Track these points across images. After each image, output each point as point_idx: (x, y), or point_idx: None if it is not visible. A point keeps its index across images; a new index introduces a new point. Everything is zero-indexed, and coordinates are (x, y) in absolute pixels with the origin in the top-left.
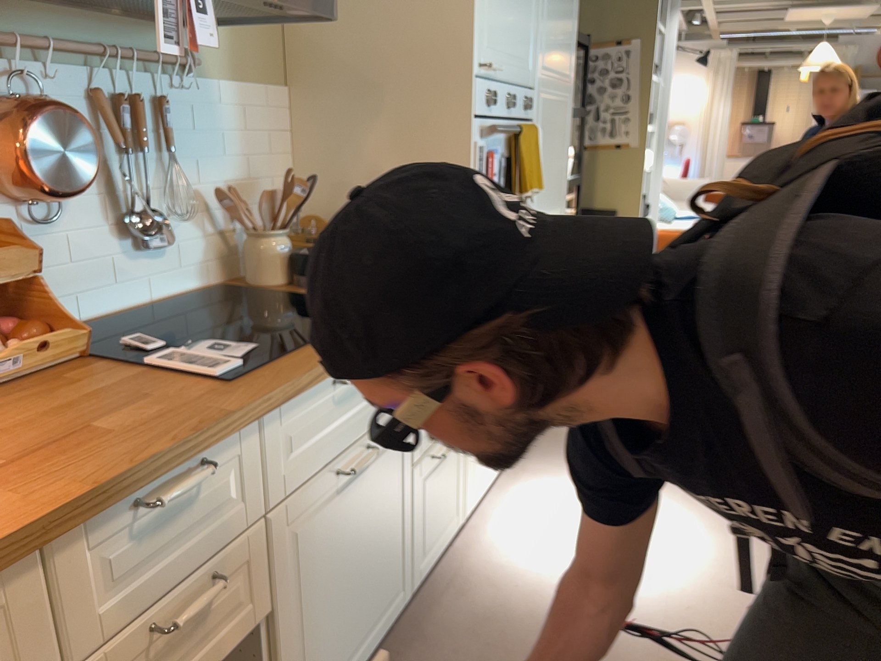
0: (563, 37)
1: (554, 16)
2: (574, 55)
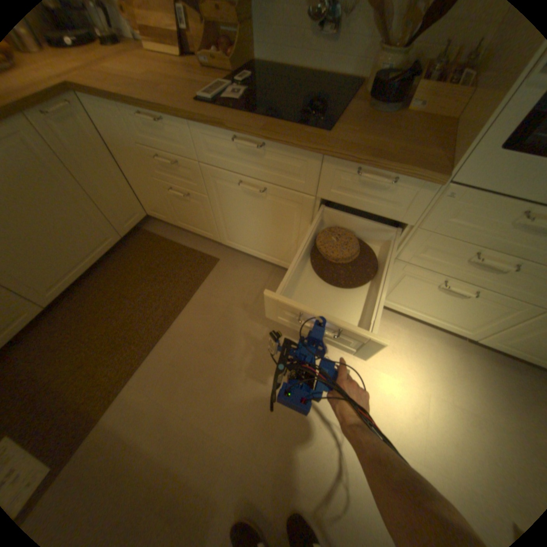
0: None
1: None
2: None
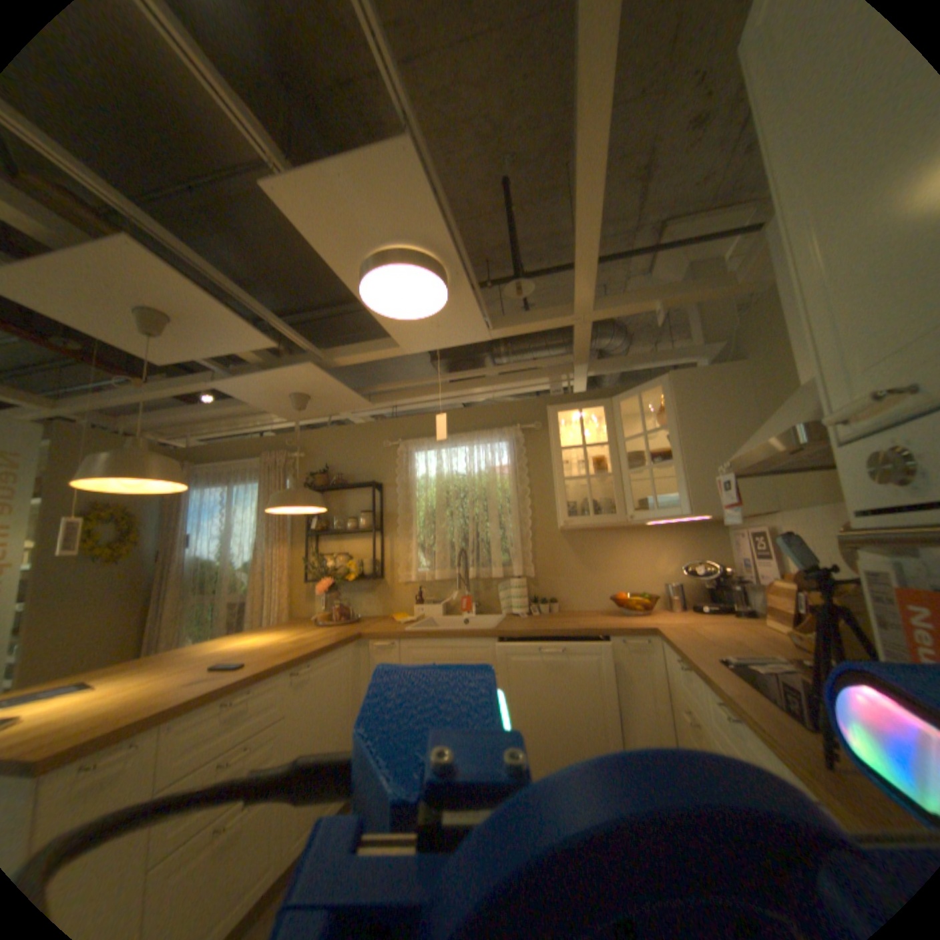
0: None
1: None
2: None
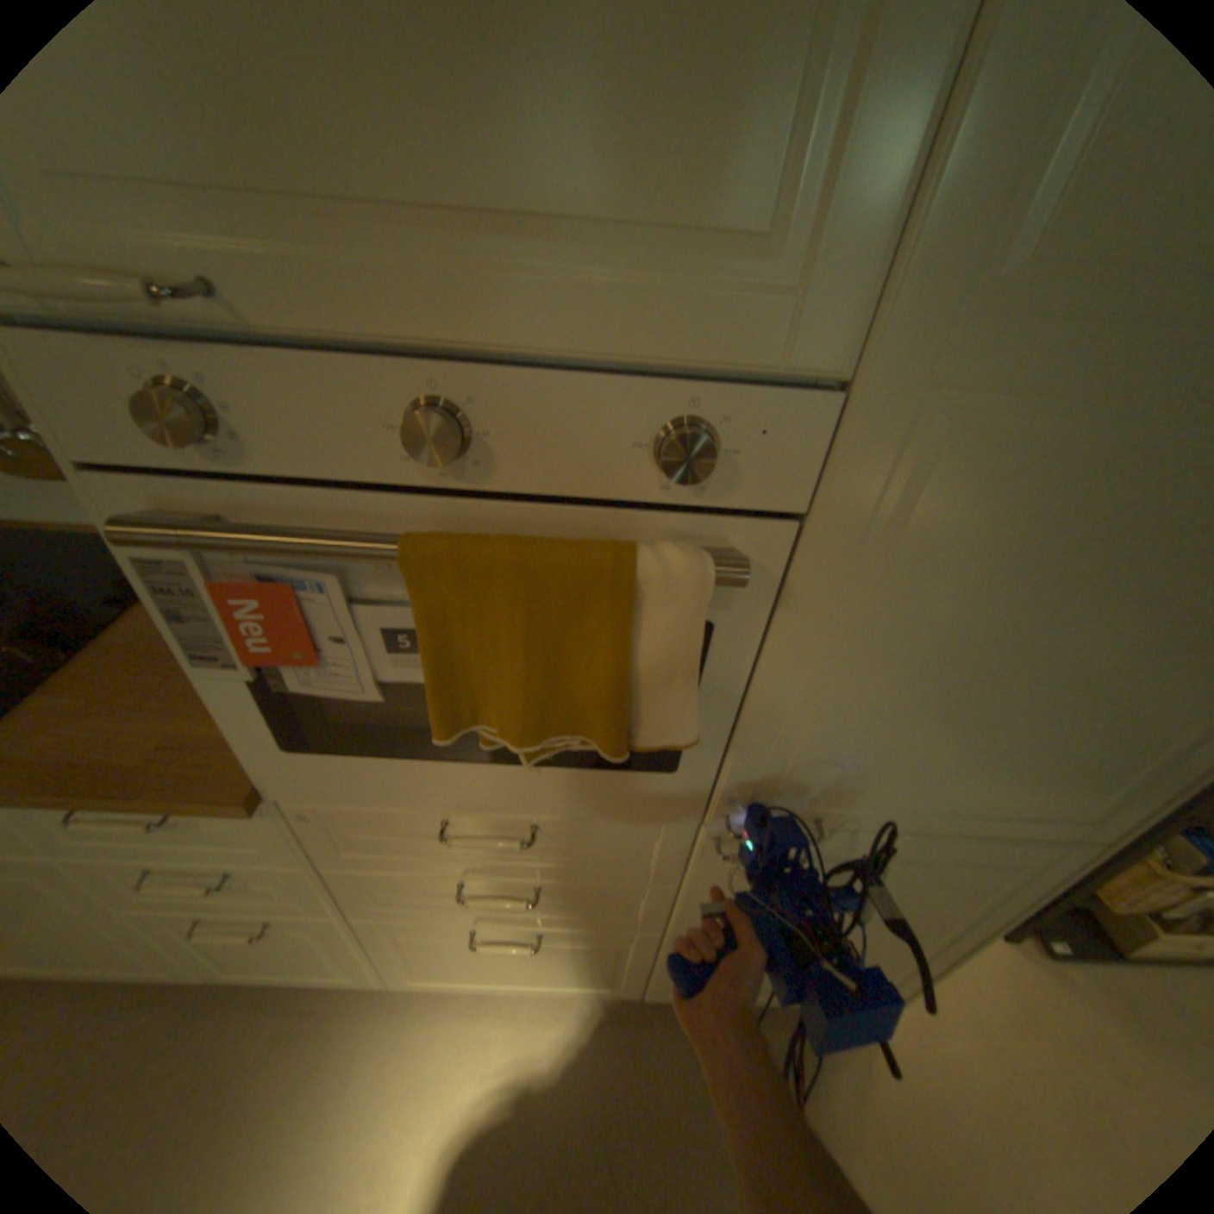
0: None
1: None
2: None
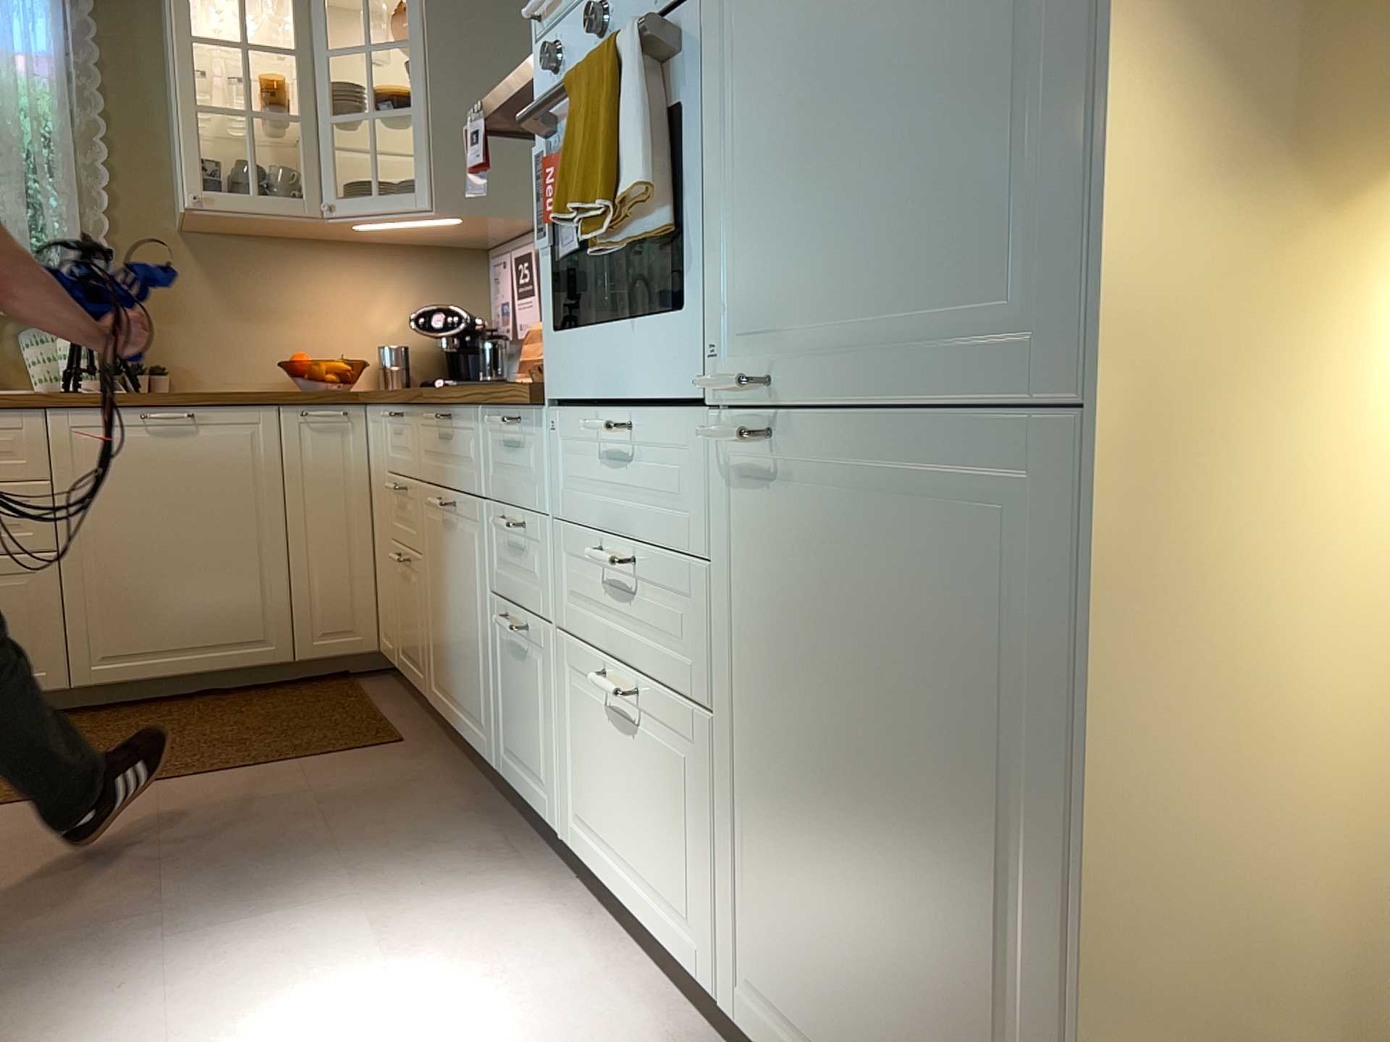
0: None
1: None
2: None
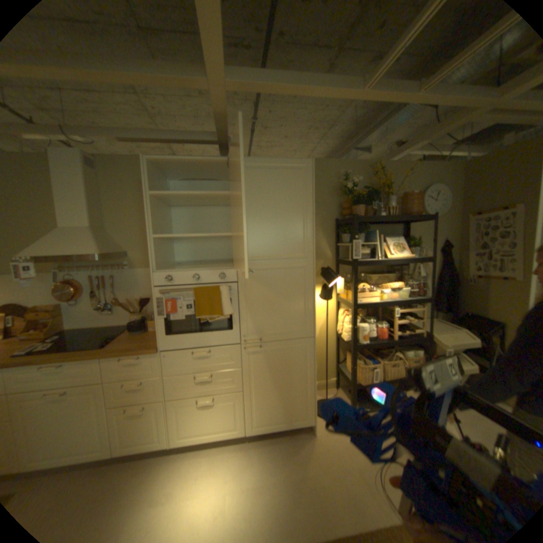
0: (284, 236)
1: (262, 229)
2: (310, 241)
